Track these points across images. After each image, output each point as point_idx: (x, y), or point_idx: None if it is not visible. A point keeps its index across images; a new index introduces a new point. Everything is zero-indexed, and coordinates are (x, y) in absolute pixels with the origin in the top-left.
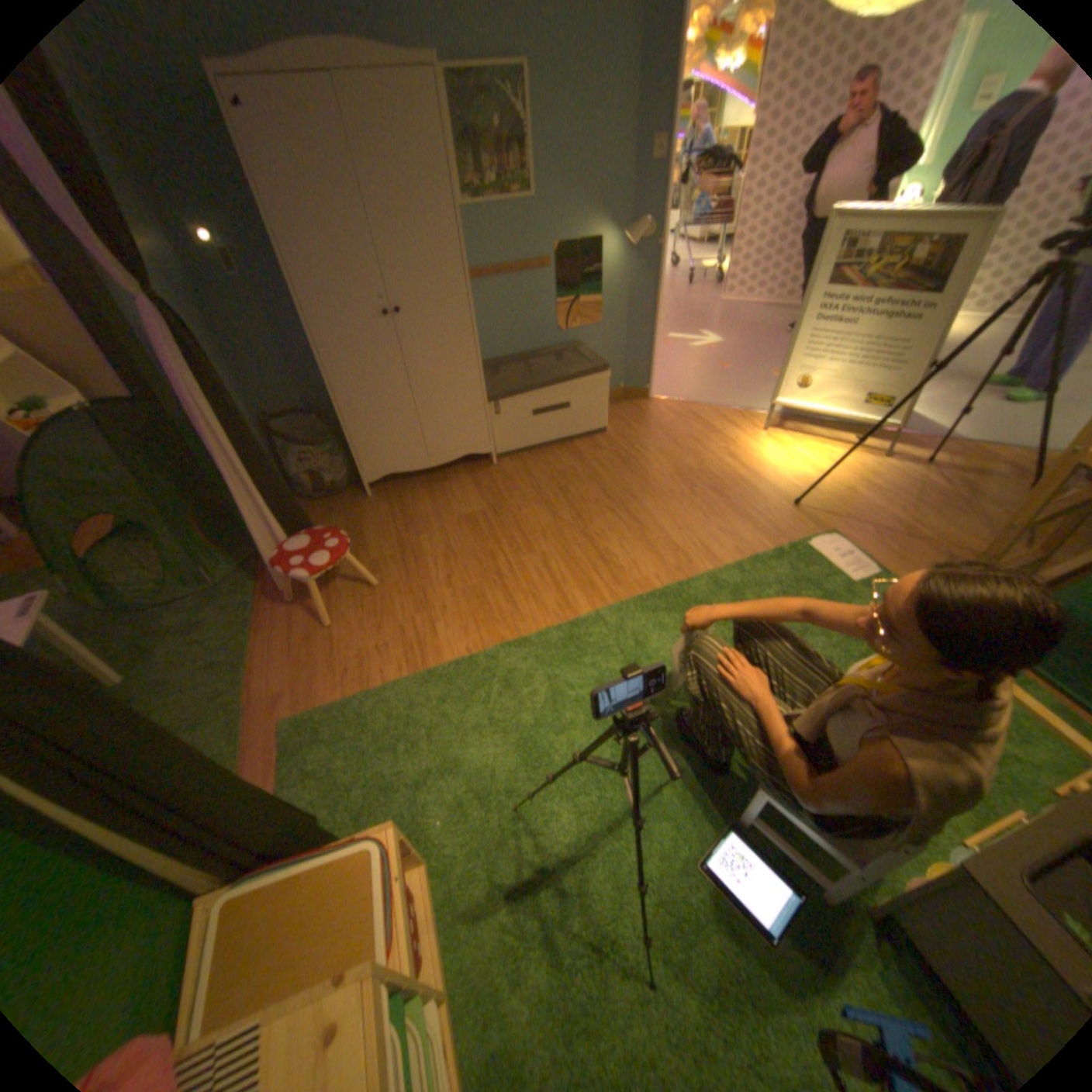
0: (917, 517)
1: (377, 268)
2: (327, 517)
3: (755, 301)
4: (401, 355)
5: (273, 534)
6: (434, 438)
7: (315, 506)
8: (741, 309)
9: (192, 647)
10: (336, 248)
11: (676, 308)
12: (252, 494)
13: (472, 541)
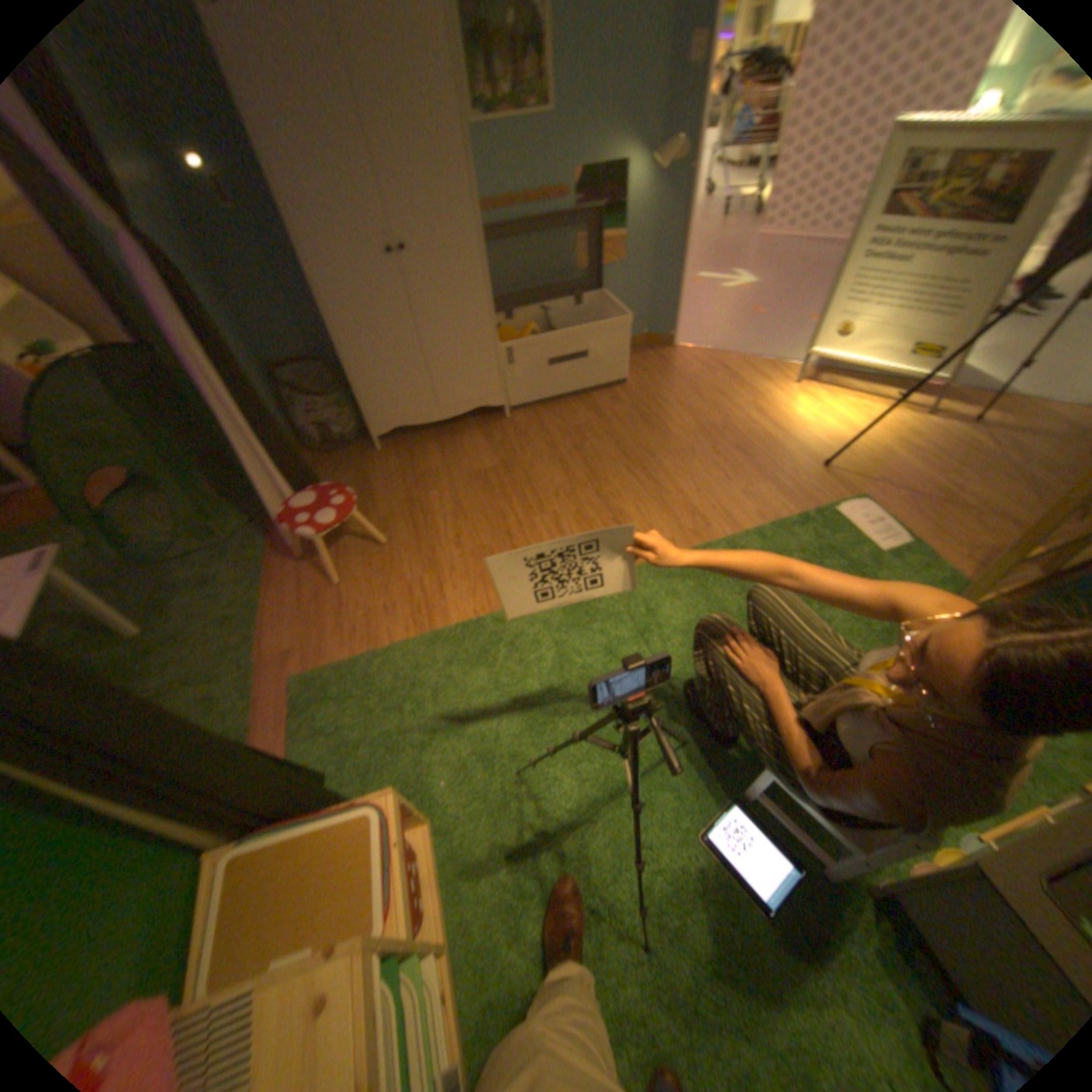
0: (958, 482)
1: (377, 199)
2: (335, 472)
3: (796, 234)
4: (406, 298)
5: (278, 490)
6: (444, 389)
7: (322, 460)
8: (780, 244)
9: (201, 604)
10: (331, 175)
11: (708, 244)
12: (256, 448)
13: (482, 500)
